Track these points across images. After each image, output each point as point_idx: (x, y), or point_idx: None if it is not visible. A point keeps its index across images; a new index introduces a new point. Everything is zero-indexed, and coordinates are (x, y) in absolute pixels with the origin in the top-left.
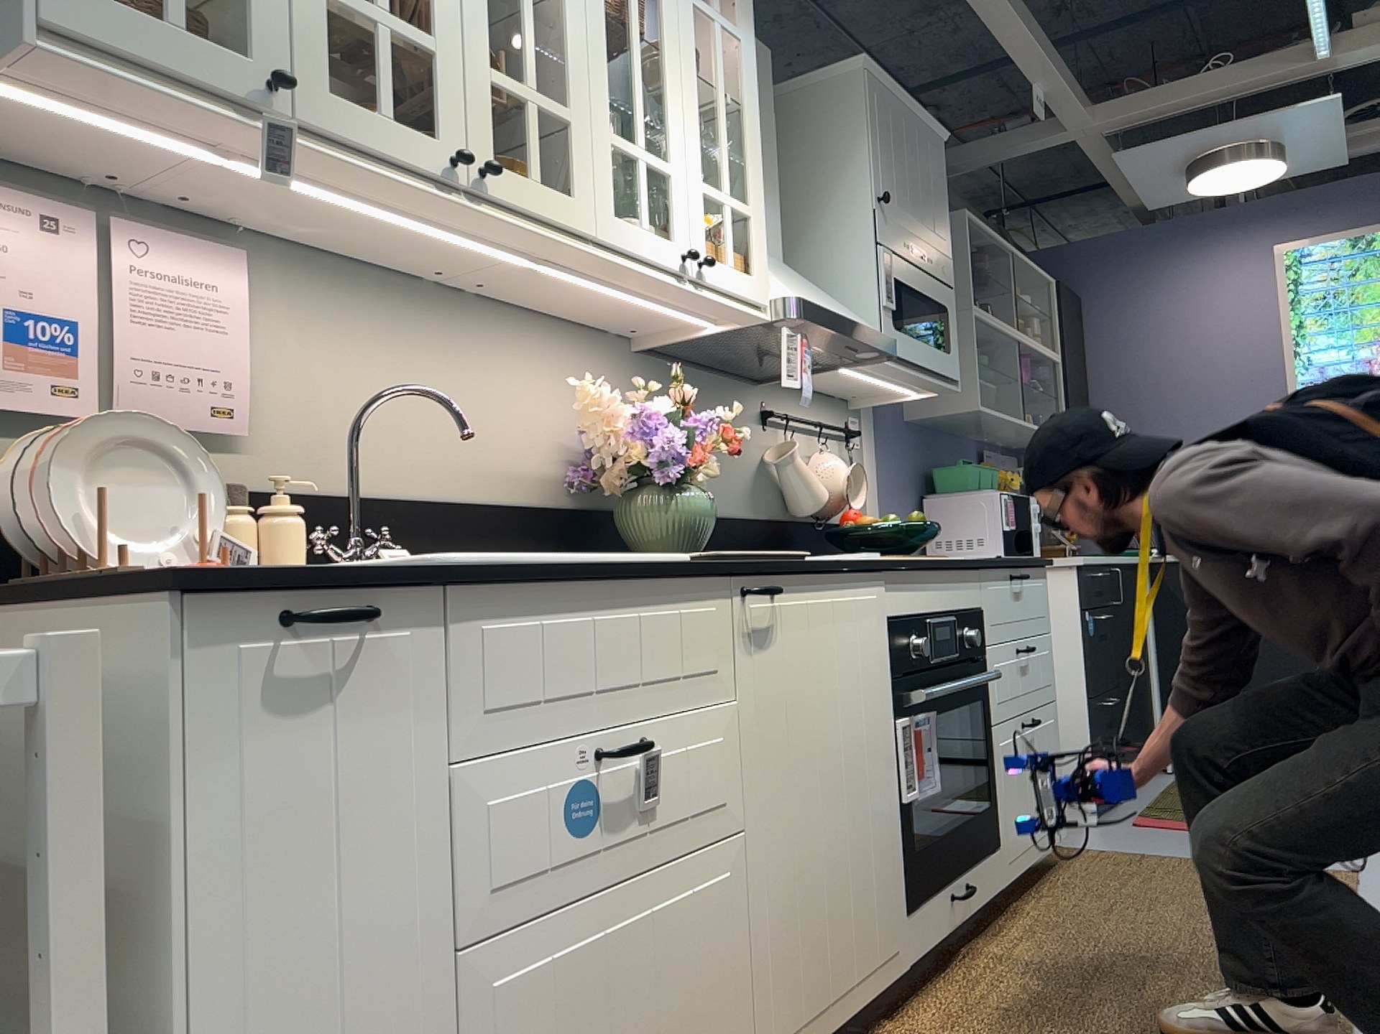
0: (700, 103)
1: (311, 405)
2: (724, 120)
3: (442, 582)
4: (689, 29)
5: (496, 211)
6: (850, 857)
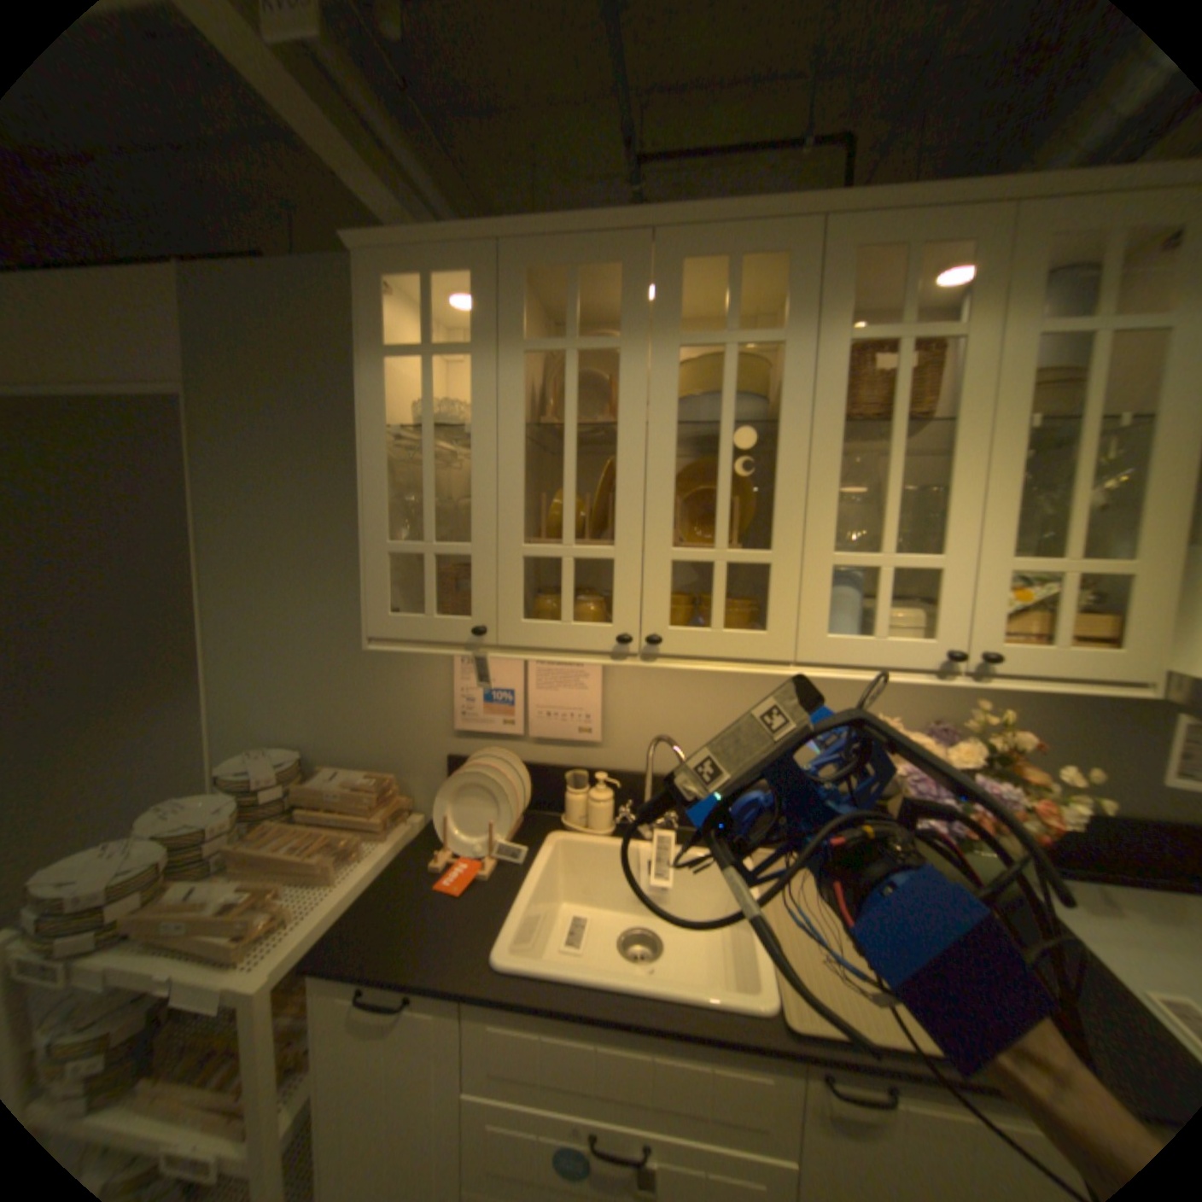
0: (1026, 461)
1: (648, 721)
2: (1087, 461)
3: (455, 1004)
4: (1022, 370)
5: (673, 661)
6: None
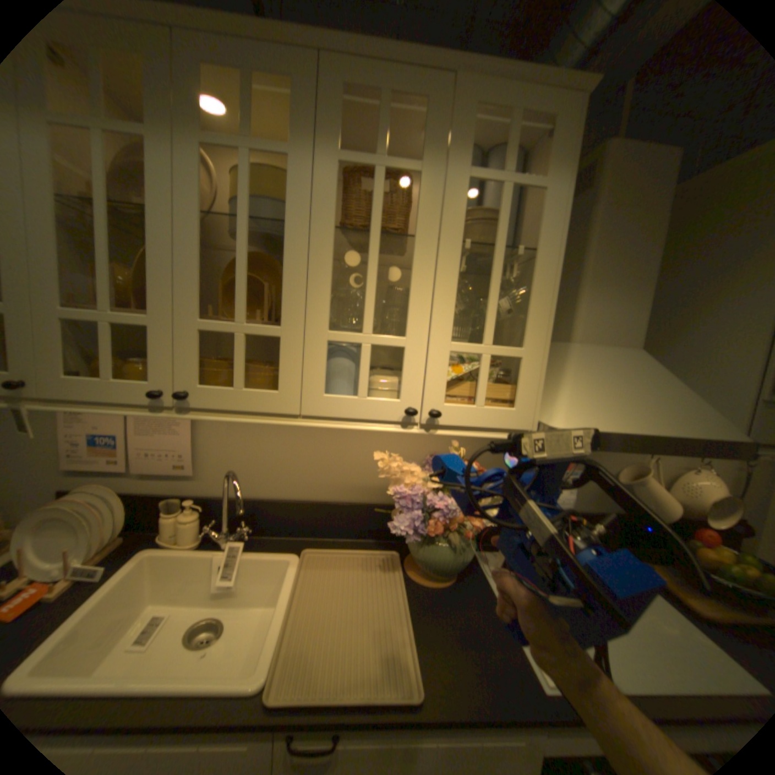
0: (458, 272)
1: (231, 457)
2: (495, 275)
3: None
4: (456, 204)
5: (203, 413)
6: None
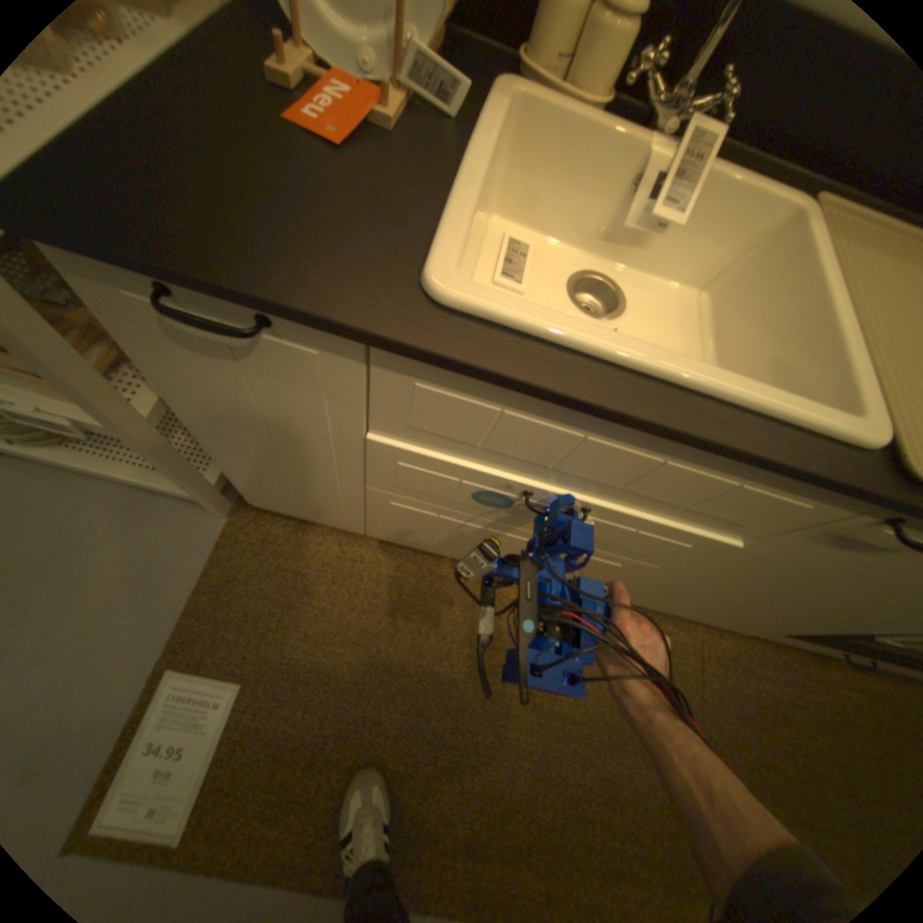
0: None
1: None
2: None
3: (361, 341)
4: None
5: None
6: (765, 613)
